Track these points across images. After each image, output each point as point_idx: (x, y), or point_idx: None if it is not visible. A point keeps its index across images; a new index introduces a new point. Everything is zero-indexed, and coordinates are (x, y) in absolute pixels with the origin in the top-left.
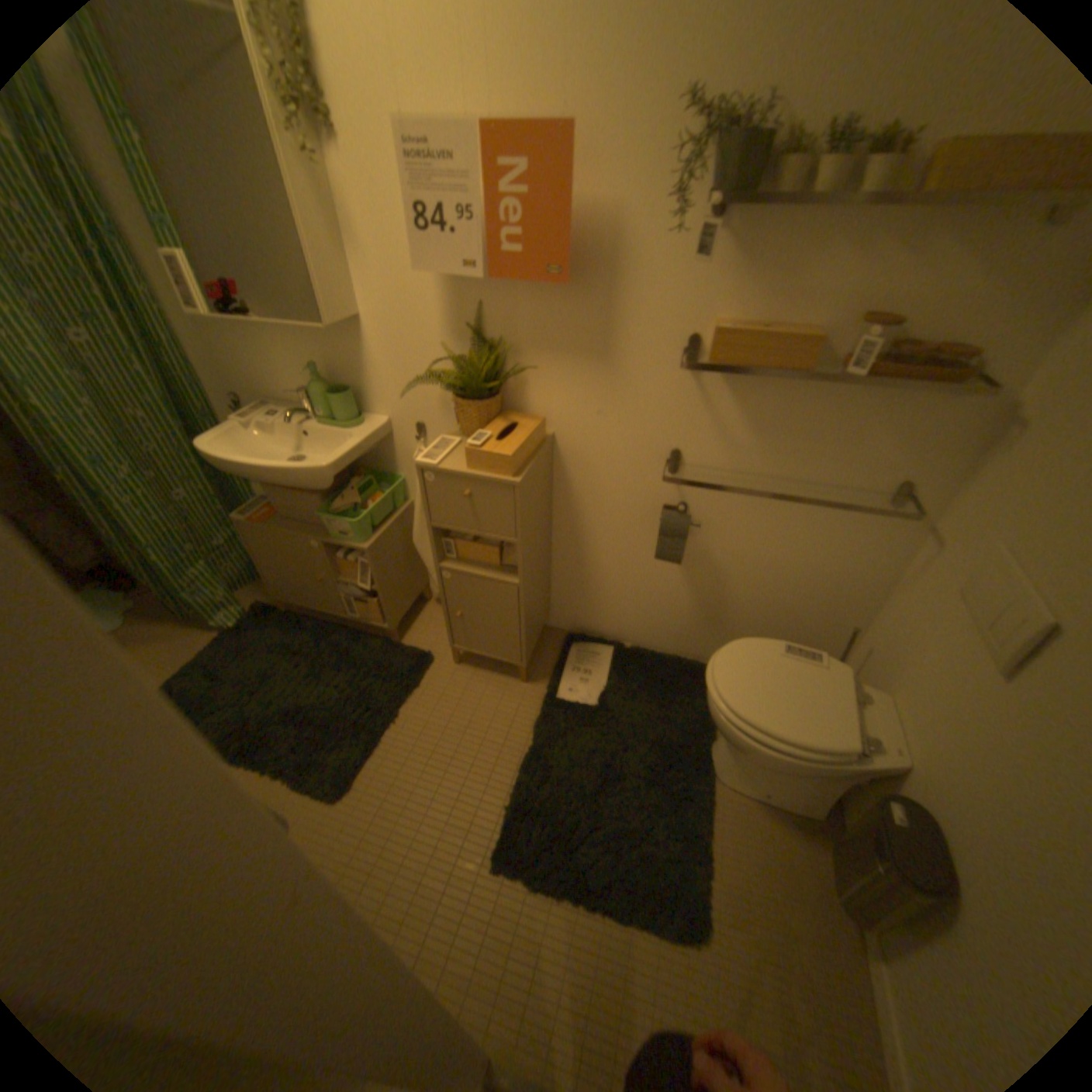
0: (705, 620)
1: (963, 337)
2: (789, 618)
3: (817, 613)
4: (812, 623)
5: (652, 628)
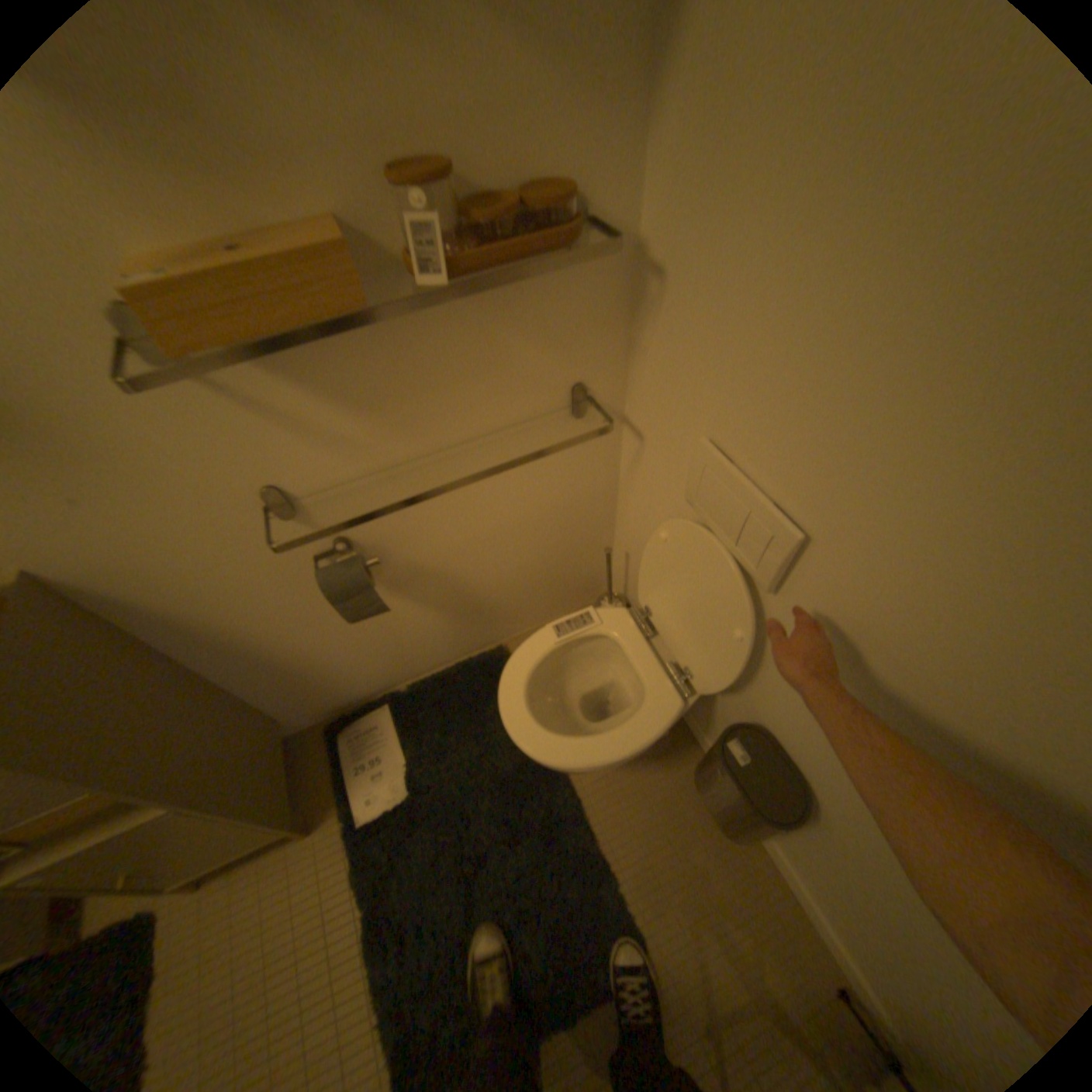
0: (463, 619)
1: (543, 168)
2: (541, 567)
3: (563, 547)
4: (563, 557)
5: (414, 659)
